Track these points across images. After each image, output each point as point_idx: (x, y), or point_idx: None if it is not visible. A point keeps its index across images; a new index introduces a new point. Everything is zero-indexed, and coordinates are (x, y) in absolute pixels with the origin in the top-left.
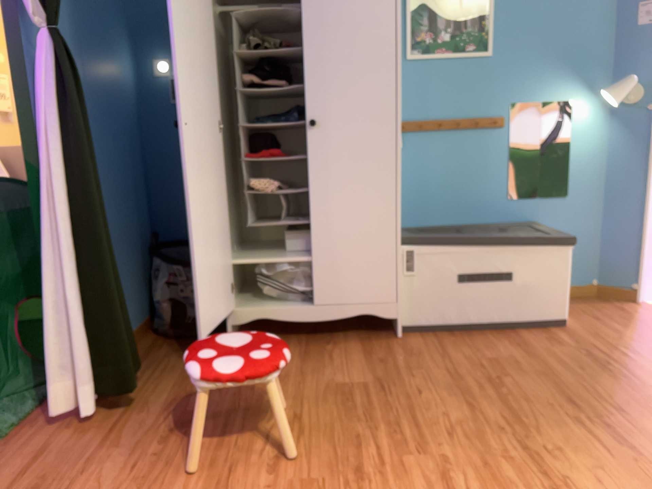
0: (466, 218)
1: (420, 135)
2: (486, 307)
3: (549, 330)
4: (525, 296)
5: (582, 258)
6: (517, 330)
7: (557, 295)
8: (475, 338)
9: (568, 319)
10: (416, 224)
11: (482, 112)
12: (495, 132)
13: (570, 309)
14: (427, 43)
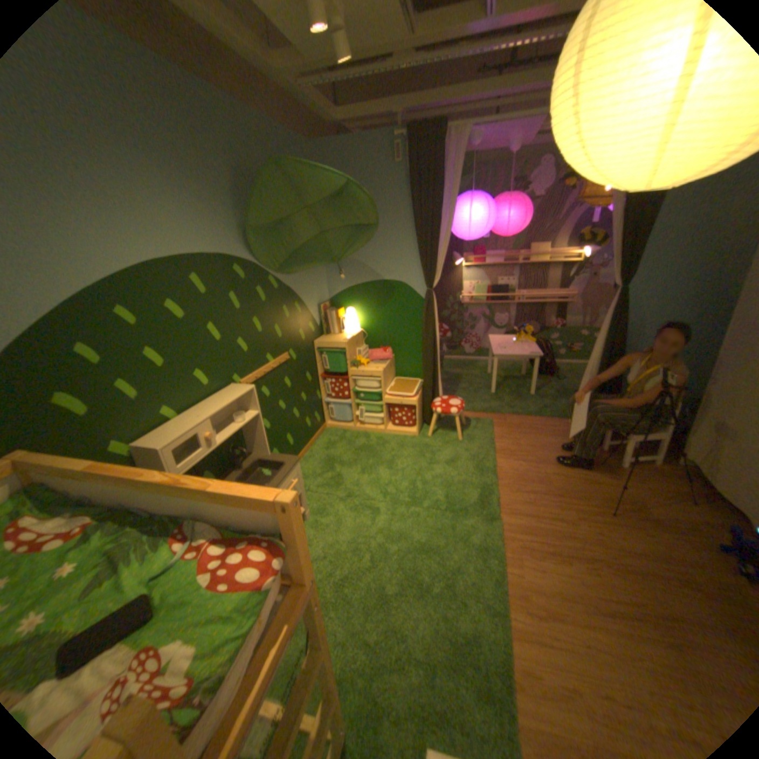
0: None
1: None
2: None
3: None
4: None
5: None
6: None
7: None
8: None
9: None
10: None
11: None
12: None
13: None
14: None
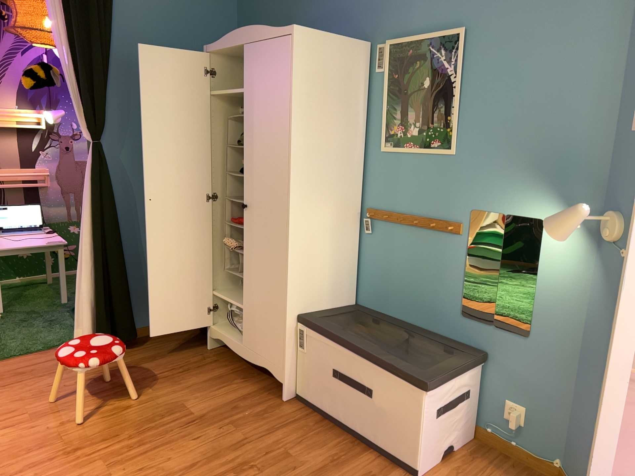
0: (420, 320)
1: (388, 224)
2: (351, 414)
3: (396, 470)
4: (382, 421)
5: (542, 422)
6: (371, 452)
7: (409, 437)
8: (326, 436)
9: (444, 475)
10: (366, 309)
11: (442, 213)
12: (453, 237)
13: (478, 470)
14: (398, 136)
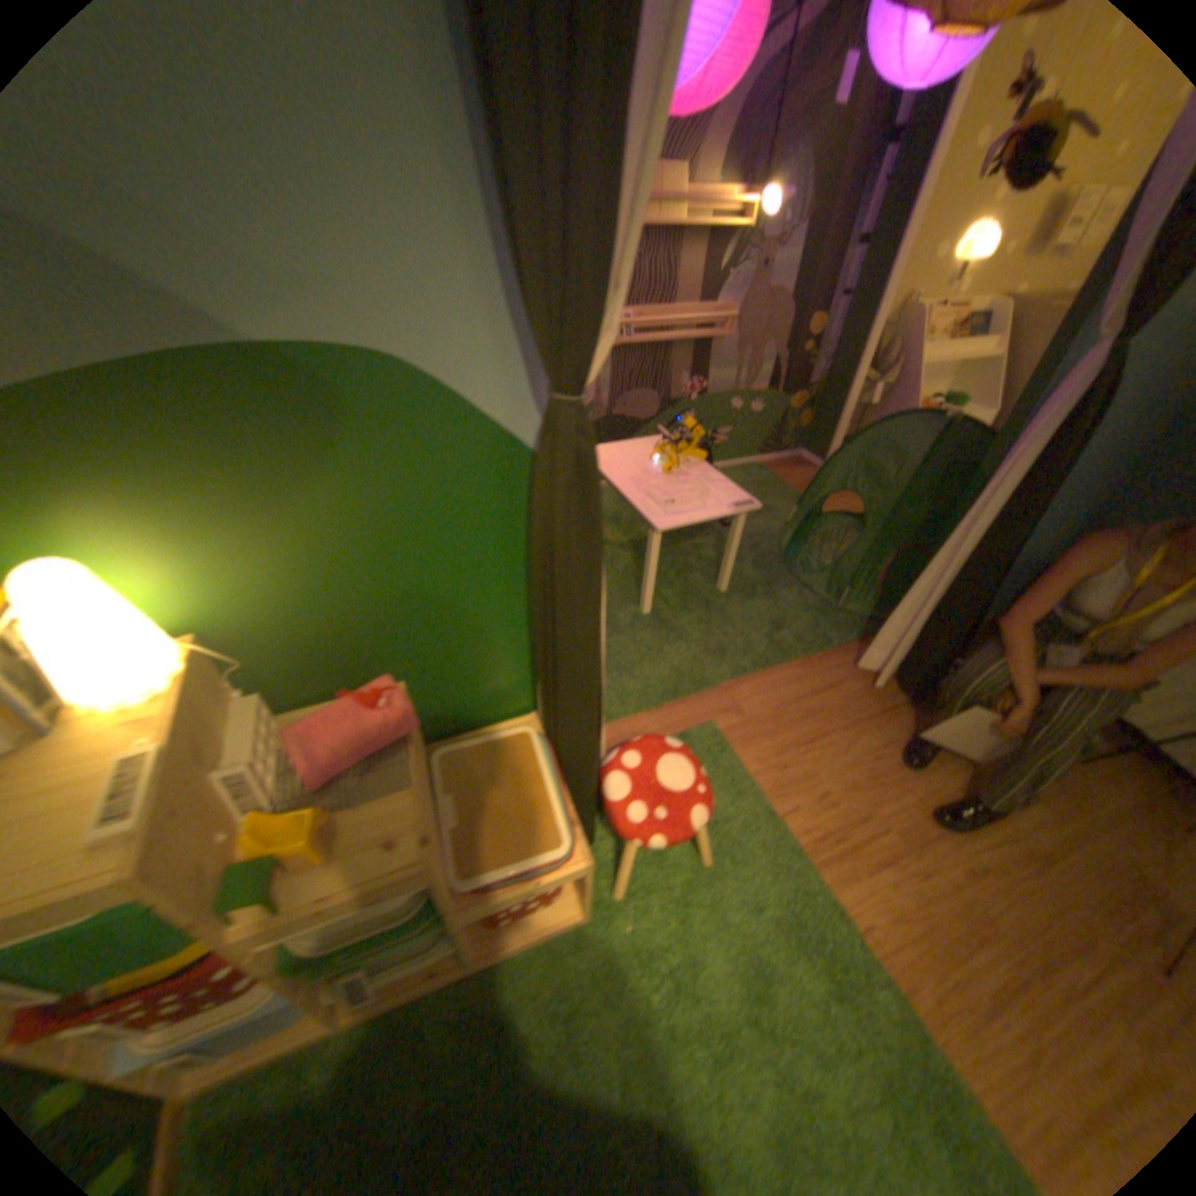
0: None
1: None
2: None
3: None
4: None
5: None
6: None
7: None
8: None
9: None
10: None
11: None
12: None
13: None
14: None
